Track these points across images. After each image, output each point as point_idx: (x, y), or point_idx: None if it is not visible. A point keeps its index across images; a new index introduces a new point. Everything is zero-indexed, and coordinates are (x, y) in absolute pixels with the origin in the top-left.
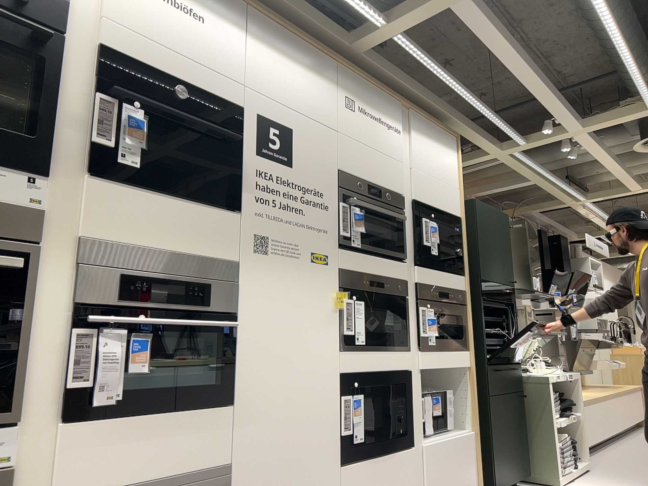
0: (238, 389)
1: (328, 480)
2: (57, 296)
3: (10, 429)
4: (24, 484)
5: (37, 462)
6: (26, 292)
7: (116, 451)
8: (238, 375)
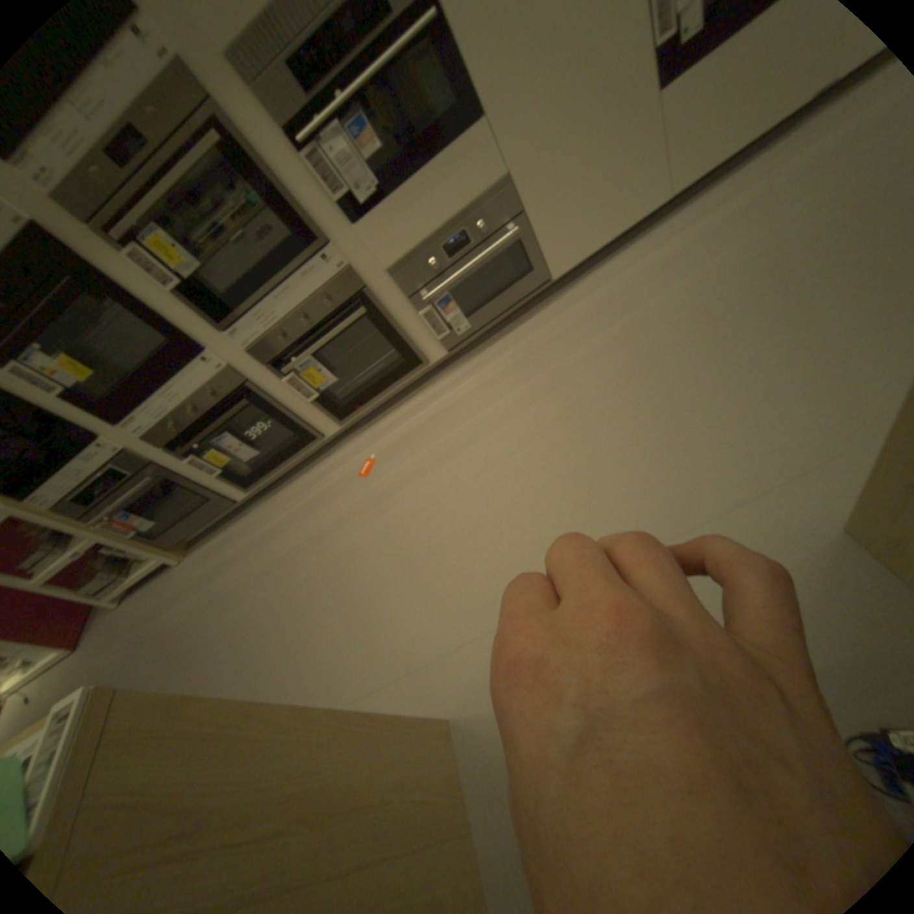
0: (482, 92)
1: (641, 119)
2: (269, 132)
3: (330, 245)
4: (365, 267)
5: (362, 252)
6: (249, 150)
7: (404, 220)
8: (475, 74)
